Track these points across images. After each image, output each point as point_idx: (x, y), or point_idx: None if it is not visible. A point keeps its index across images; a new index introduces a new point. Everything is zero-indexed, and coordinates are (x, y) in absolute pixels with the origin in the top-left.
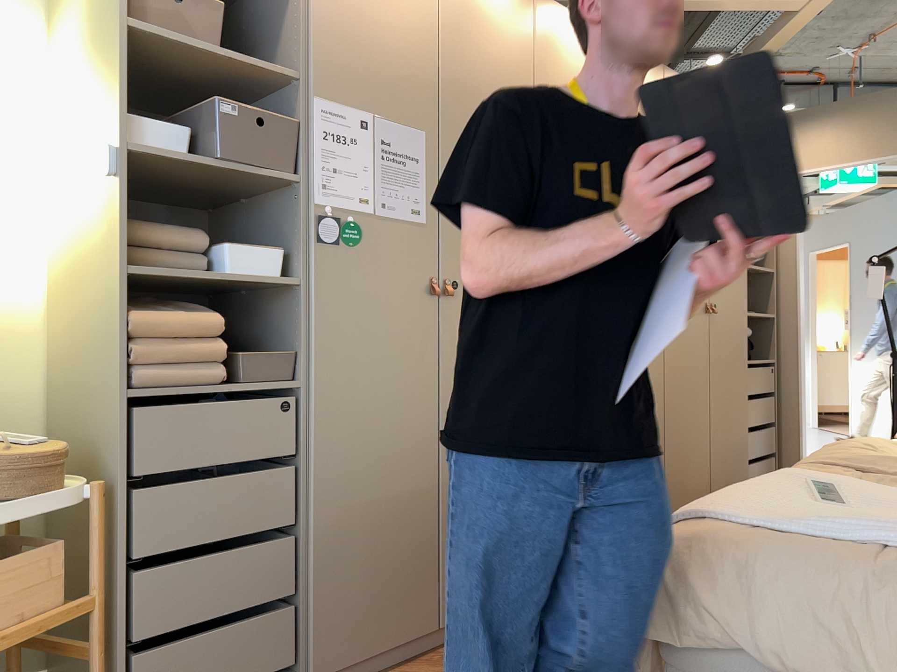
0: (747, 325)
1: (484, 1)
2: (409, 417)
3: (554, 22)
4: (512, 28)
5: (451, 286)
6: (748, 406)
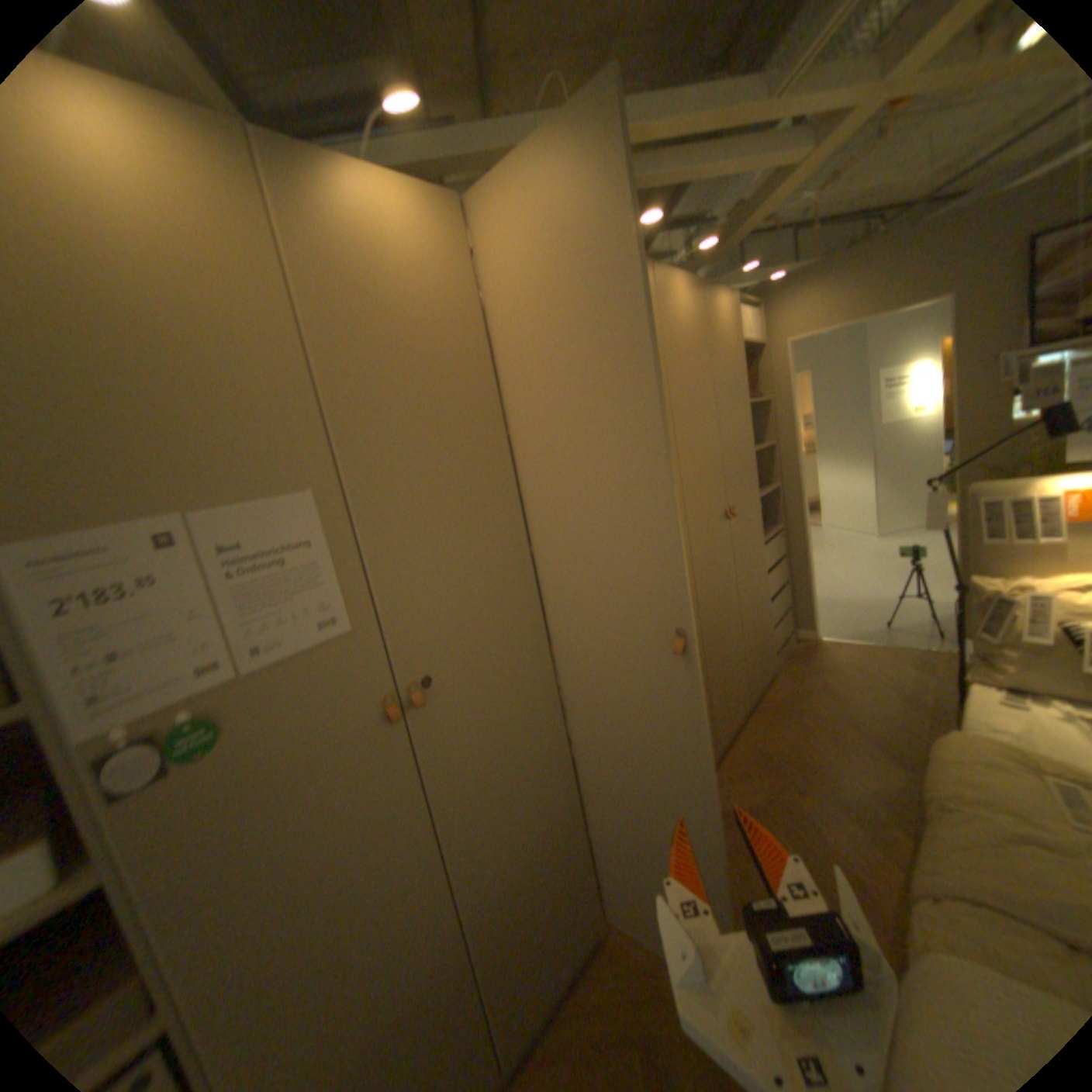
0: (757, 505)
1: (375, 234)
2: (396, 897)
3: (501, 244)
4: (436, 268)
5: (420, 691)
6: (767, 584)
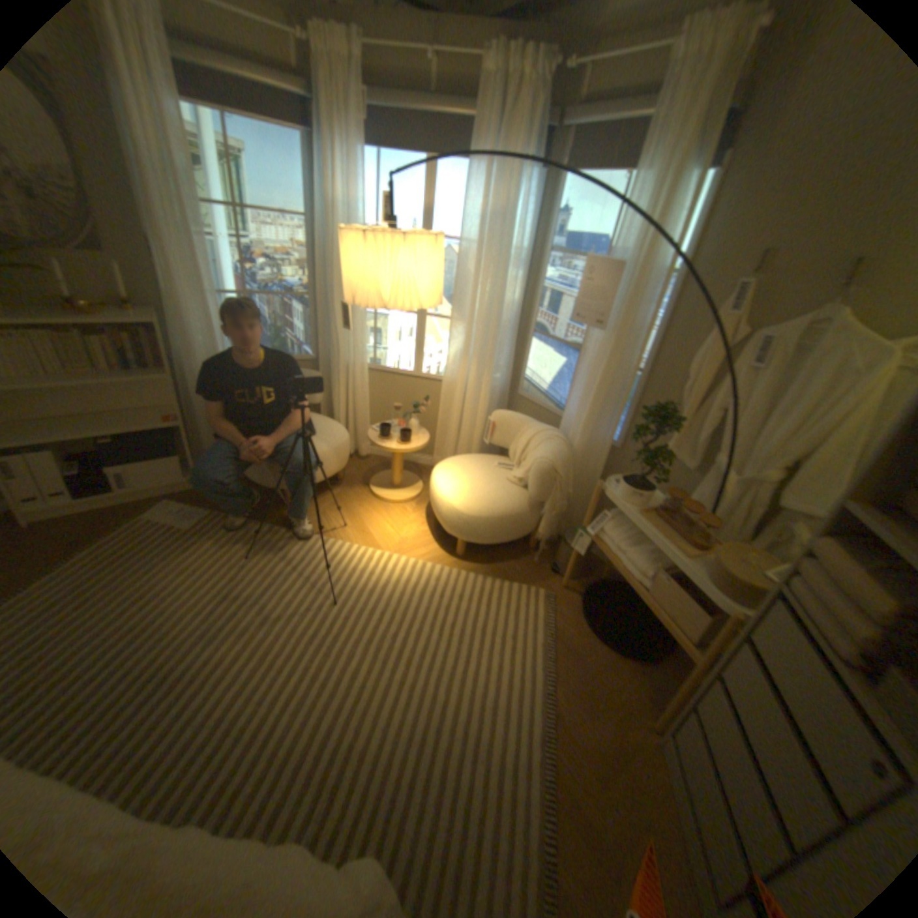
0: None
1: None
2: None
3: None
4: None
5: None
6: None
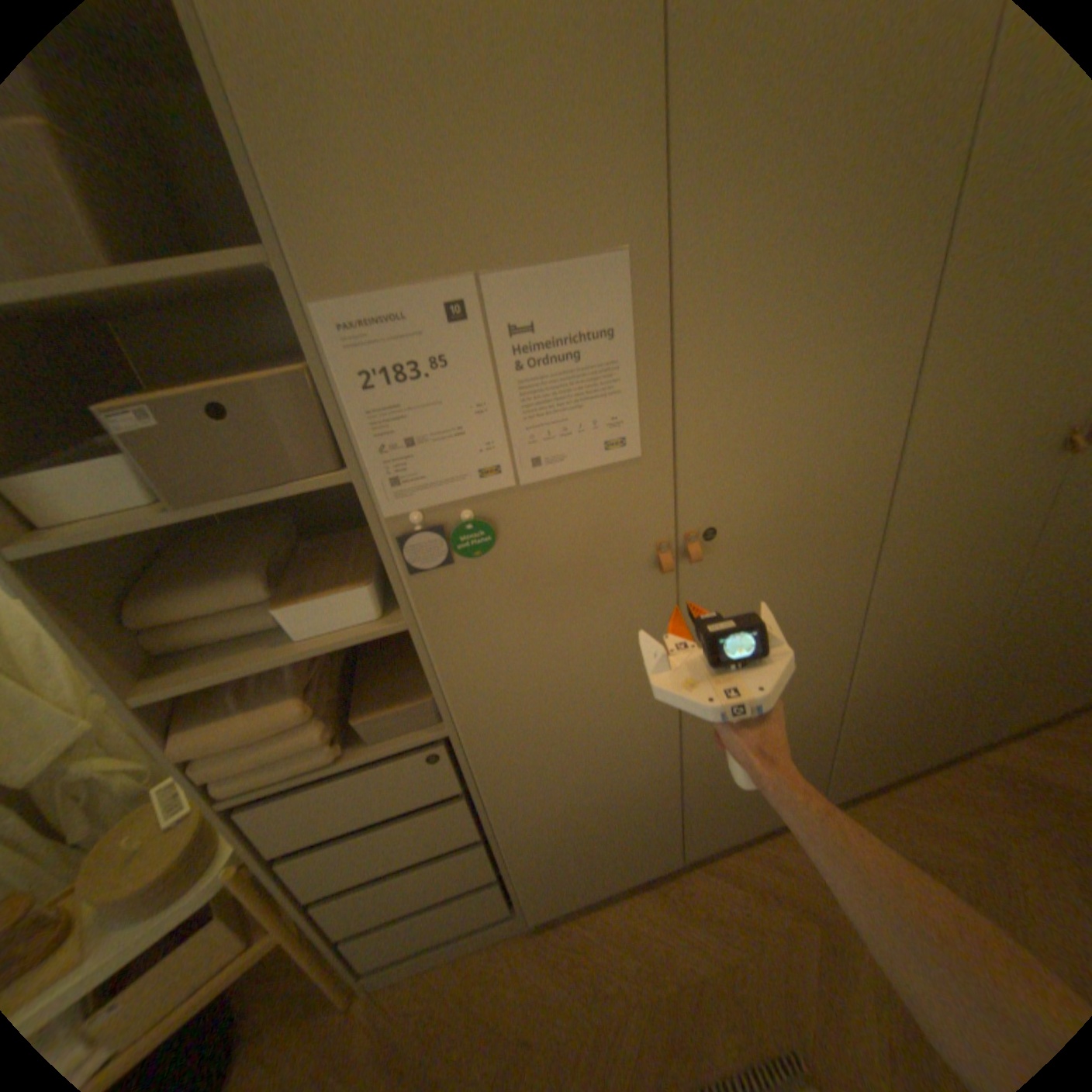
0: None
1: None
2: (628, 720)
3: None
4: None
5: (700, 544)
6: None
